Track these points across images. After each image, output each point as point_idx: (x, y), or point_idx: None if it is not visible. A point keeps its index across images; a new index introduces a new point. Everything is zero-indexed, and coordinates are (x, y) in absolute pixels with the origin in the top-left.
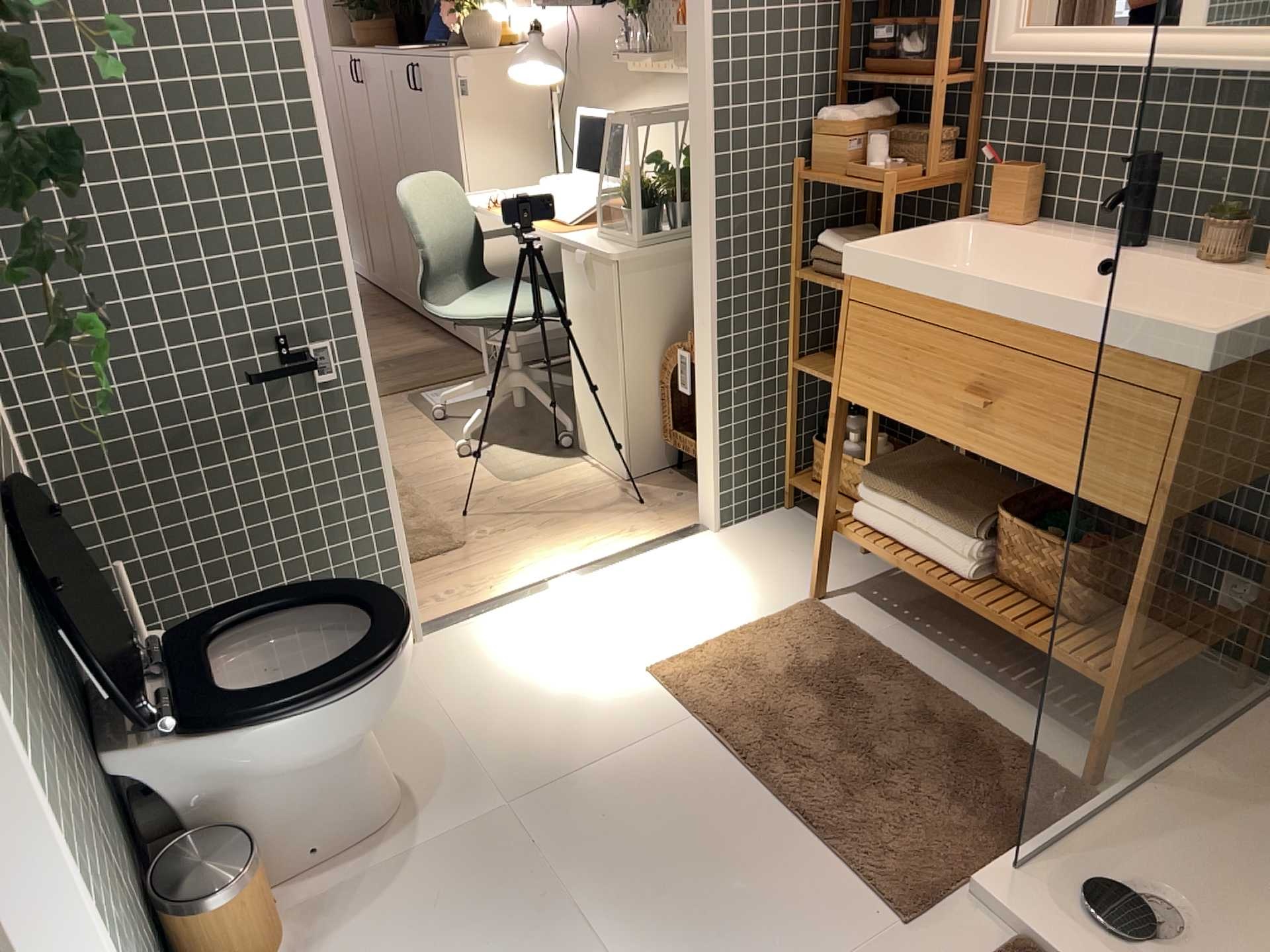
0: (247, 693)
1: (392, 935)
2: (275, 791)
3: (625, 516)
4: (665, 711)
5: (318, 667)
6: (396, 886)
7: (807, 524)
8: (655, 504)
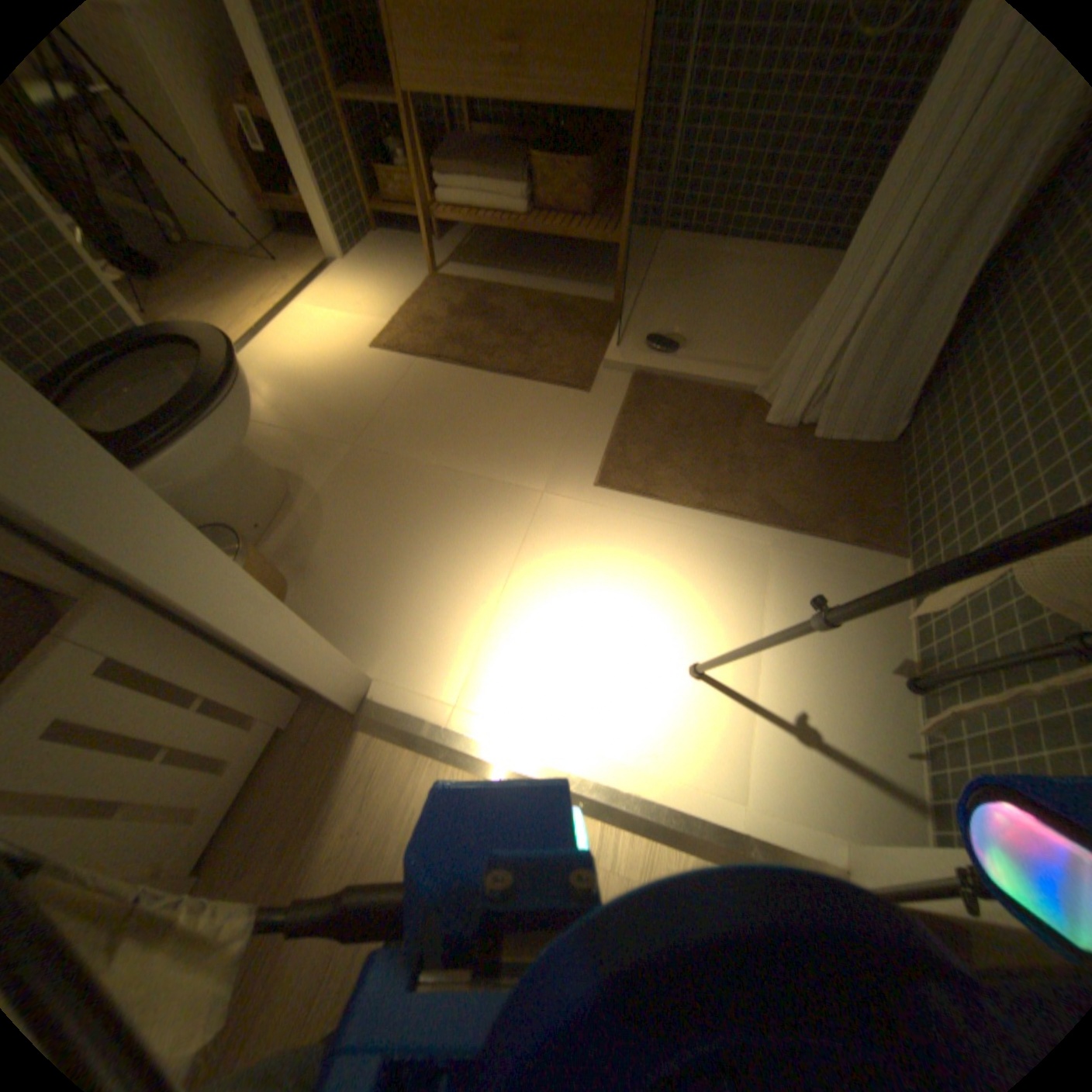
0: (133, 415)
1: (338, 531)
2: (196, 495)
3: (270, 268)
4: (395, 360)
5: (176, 377)
6: (316, 511)
7: (393, 234)
8: (285, 255)
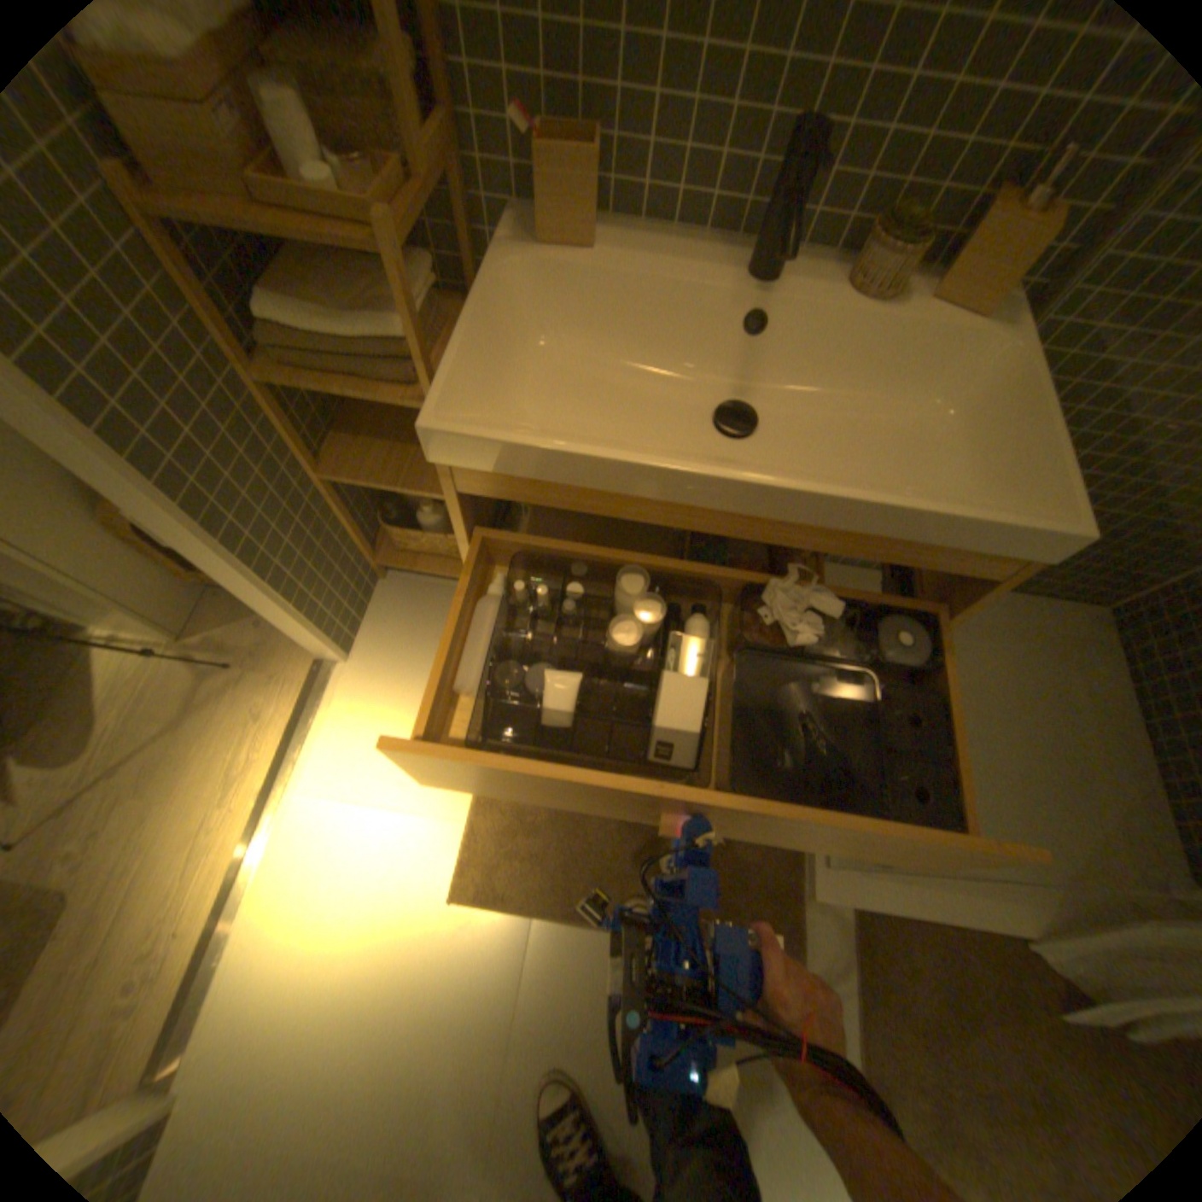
0: None
1: None
2: None
3: (221, 700)
4: (501, 936)
5: None
6: None
7: (413, 588)
8: (238, 659)
